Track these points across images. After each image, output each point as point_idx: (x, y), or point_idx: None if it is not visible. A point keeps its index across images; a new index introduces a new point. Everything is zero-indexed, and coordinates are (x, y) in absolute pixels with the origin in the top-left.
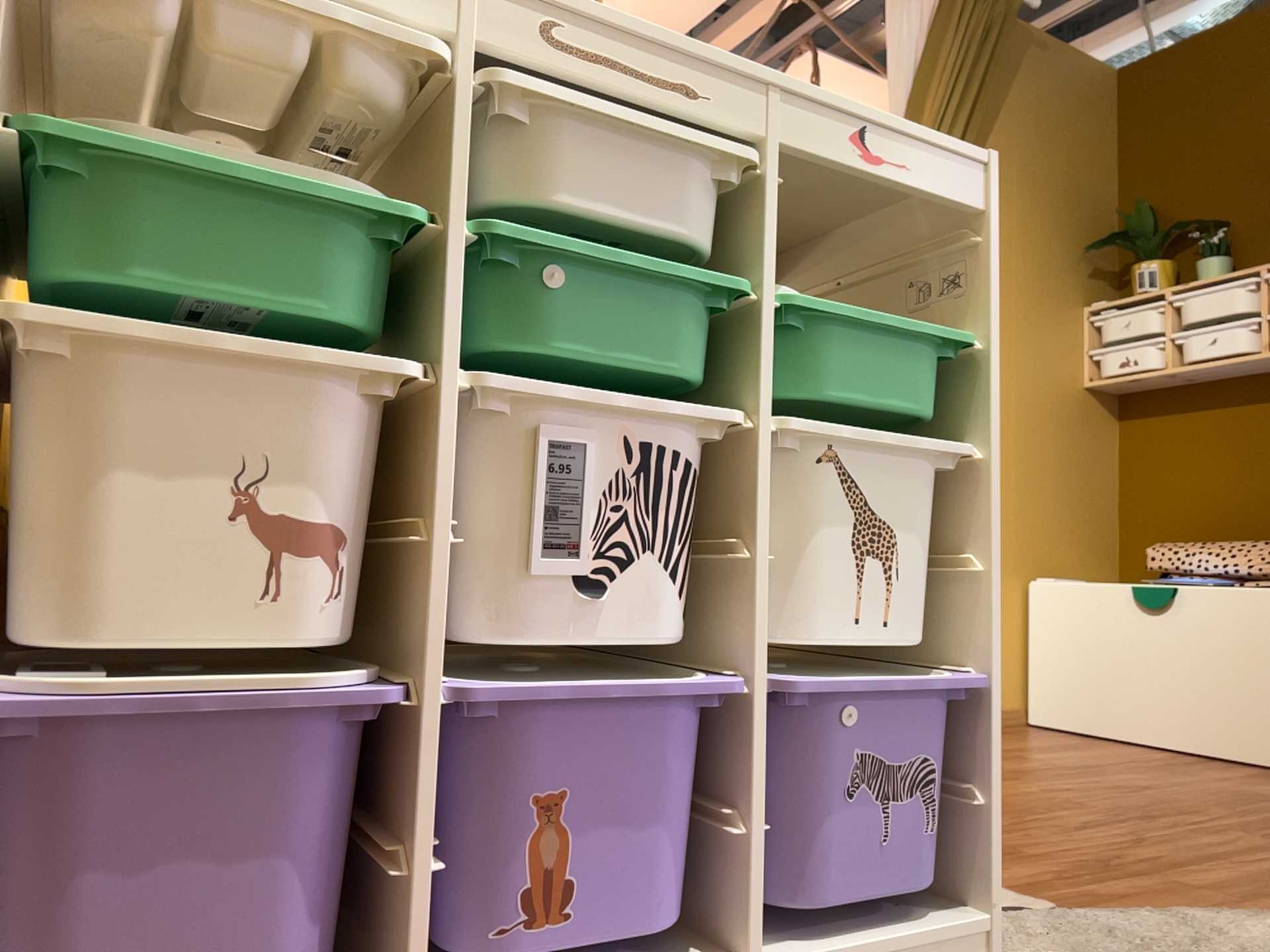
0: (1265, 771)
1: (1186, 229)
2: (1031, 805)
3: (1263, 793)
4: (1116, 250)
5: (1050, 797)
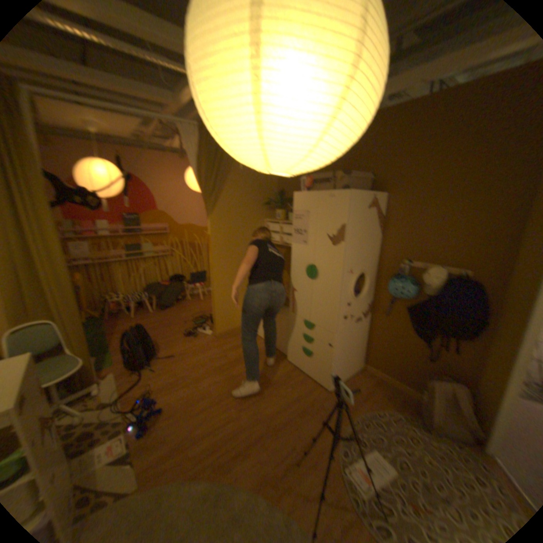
0: (280, 358)
1: (291, 201)
2: (196, 405)
3: (266, 378)
4: (274, 206)
5: (205, 397)
